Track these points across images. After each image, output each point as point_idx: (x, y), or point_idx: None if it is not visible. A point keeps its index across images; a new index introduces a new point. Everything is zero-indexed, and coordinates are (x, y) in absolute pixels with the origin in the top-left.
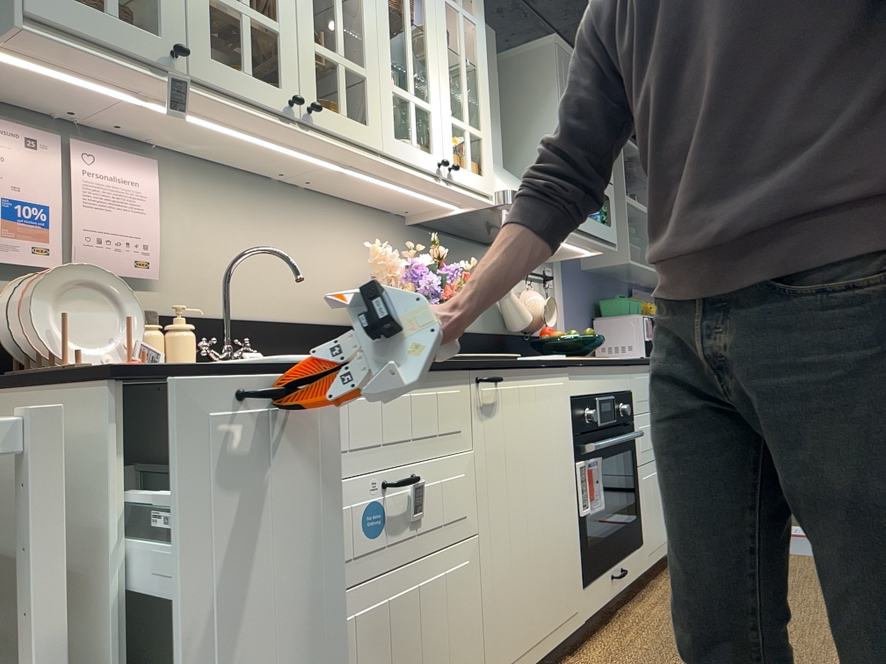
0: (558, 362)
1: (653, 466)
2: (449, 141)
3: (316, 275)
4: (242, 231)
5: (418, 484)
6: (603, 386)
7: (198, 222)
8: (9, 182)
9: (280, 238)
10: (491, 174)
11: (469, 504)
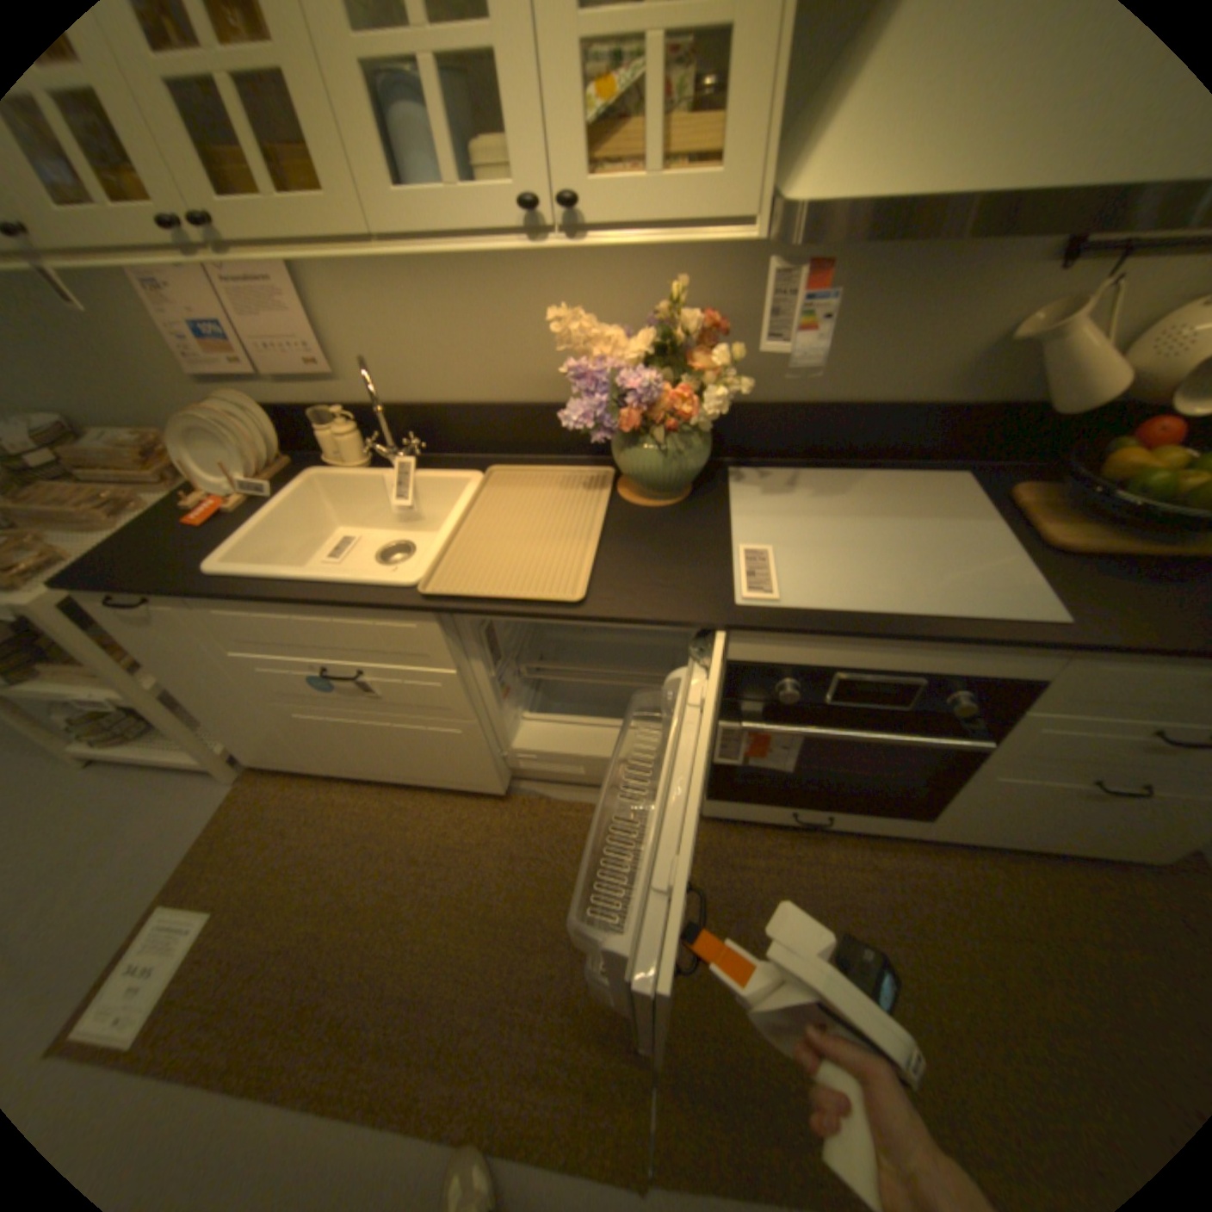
0: (674, 621)
1: (1066, 777)
2: (568, 108)
3: (529, 340)
4: (408, 297)
5: (358, 681)
6: (878, 660)
7: (354, 299)
8: (181, 306)
9: (464, 296)
10: (751, 145)
11: (454, 703)
